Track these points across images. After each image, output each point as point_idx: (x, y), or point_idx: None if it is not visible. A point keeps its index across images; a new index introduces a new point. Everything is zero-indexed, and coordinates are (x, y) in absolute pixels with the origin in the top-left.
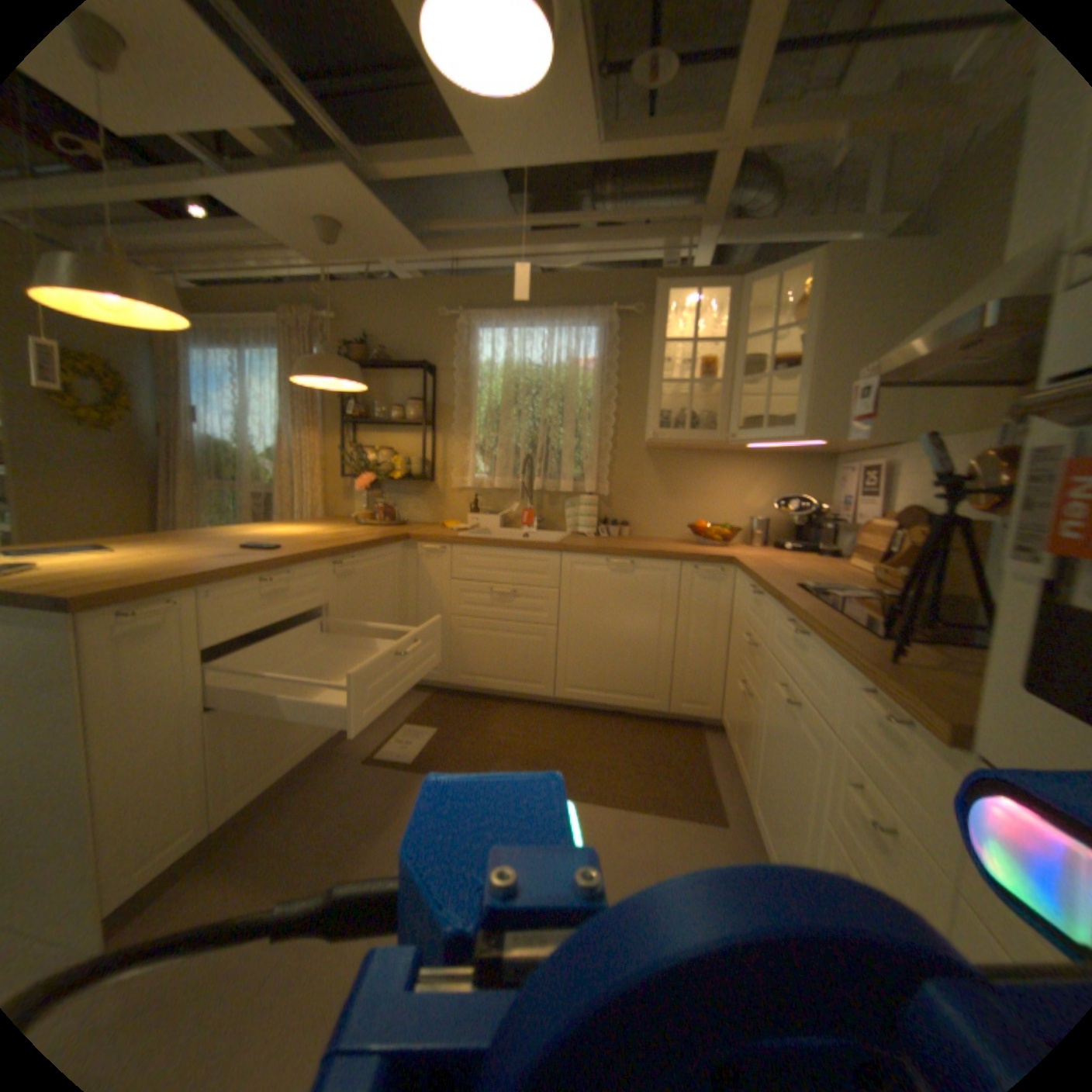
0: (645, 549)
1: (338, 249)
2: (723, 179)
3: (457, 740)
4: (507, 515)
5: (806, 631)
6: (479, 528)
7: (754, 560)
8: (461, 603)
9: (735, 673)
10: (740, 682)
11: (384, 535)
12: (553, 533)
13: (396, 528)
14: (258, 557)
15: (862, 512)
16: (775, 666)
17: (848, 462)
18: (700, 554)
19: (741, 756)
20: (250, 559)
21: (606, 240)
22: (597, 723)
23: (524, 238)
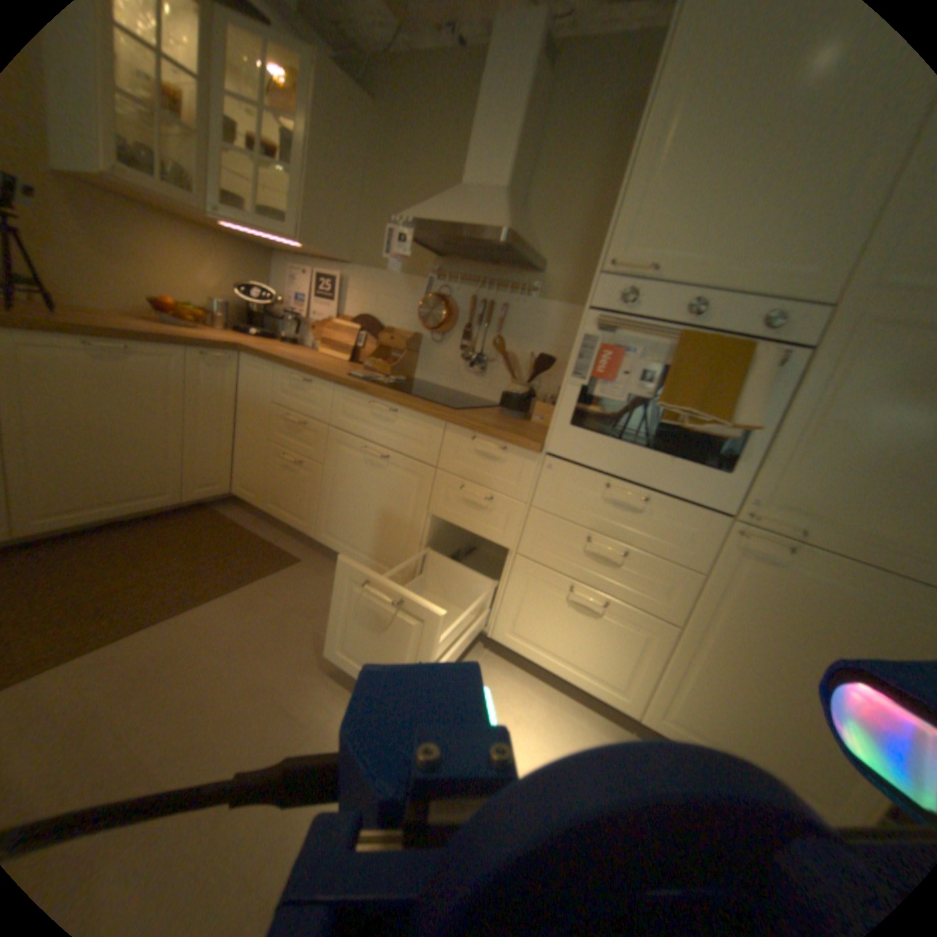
0: (130, 327)
1: None
2: None
3: None
4: None
5: (391, 408)
6: None
7: (259, 347)
8: None
9: (256, 448)
10: (269, 455)
11: None
12: None
13: None
14: None
15: (308, 307)
16: (341, 435)
17: (286, 260)
18: (201, 337)
19: (284, 509)
20: None
21: None
22: (95, 543)
23: None
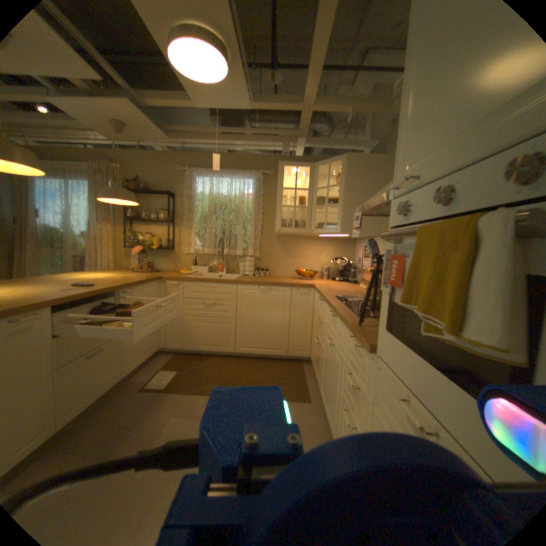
0: (275, 281)
1: (122, 134)
2: (304, 122)
3: (186, 376)
4: (210, 266)
5: (335, 315)
6: (196, 273)
7: (321, 286)
8: (188, 309)
9: (314, 335)
10: (315, 339)
11: (148, 277)
12: (233, 274)
13: (153, 273)
14: (82, 290)
15: (364, 264)
16: (326, 331)
17: (359, 243)
18: (299, 283)
19: (316, 371)
20: (77, 291)
21: (255, 141)
22: (254, 363)
23: (217, 136)
